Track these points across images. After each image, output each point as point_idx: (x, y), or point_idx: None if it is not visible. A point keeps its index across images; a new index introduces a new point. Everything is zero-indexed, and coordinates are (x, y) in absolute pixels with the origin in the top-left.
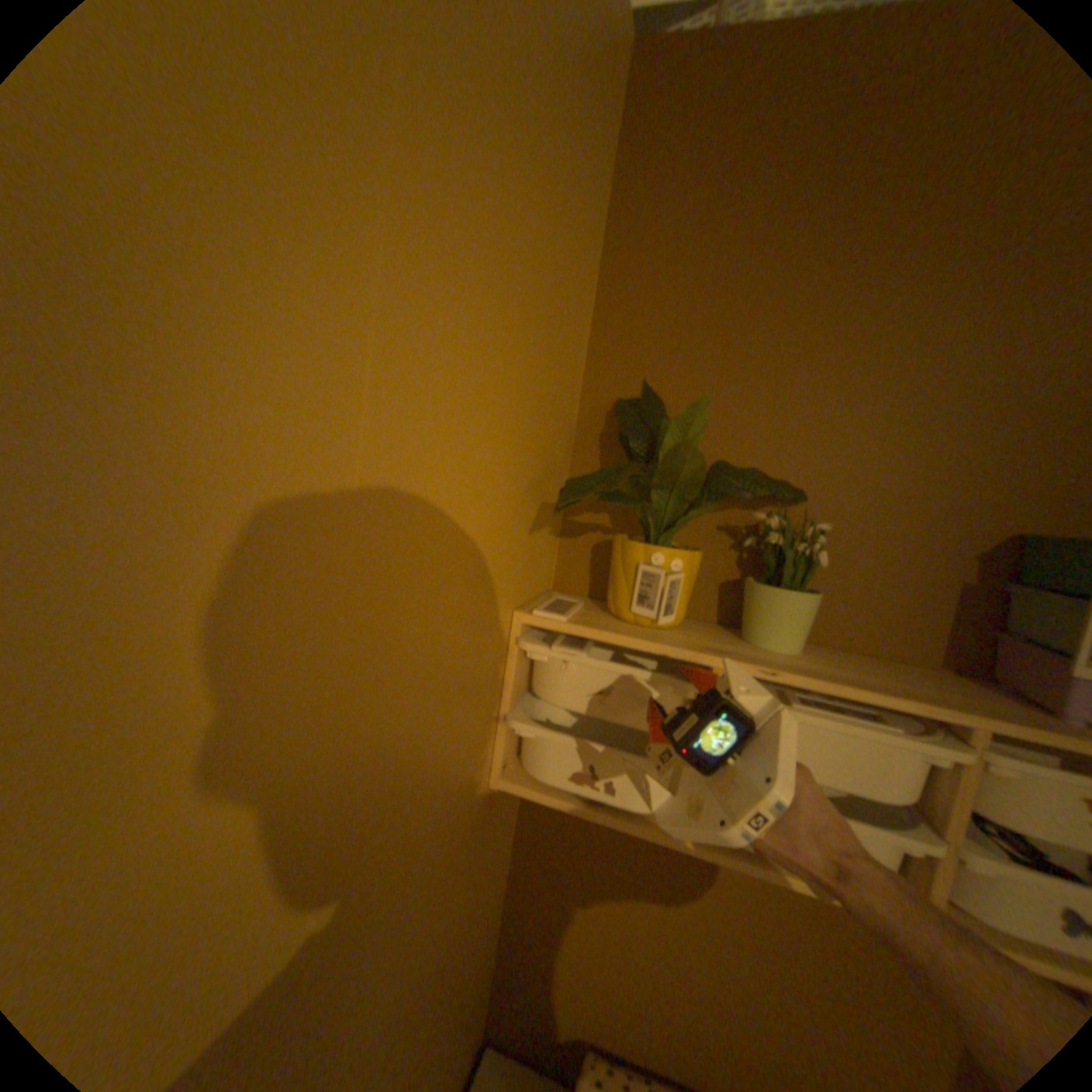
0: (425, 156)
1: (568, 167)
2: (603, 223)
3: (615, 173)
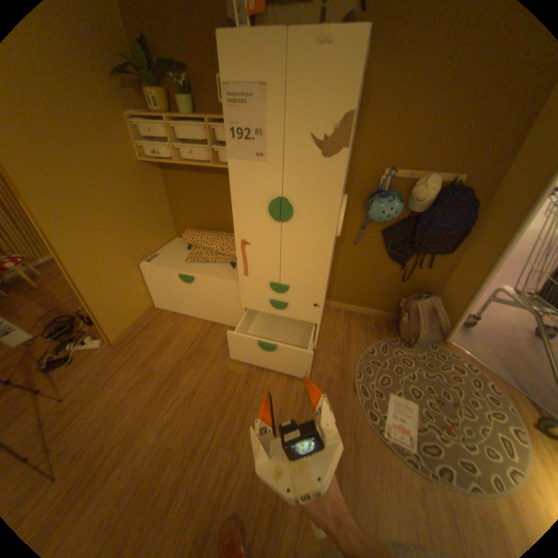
0: None
1: None
2: None
3: None
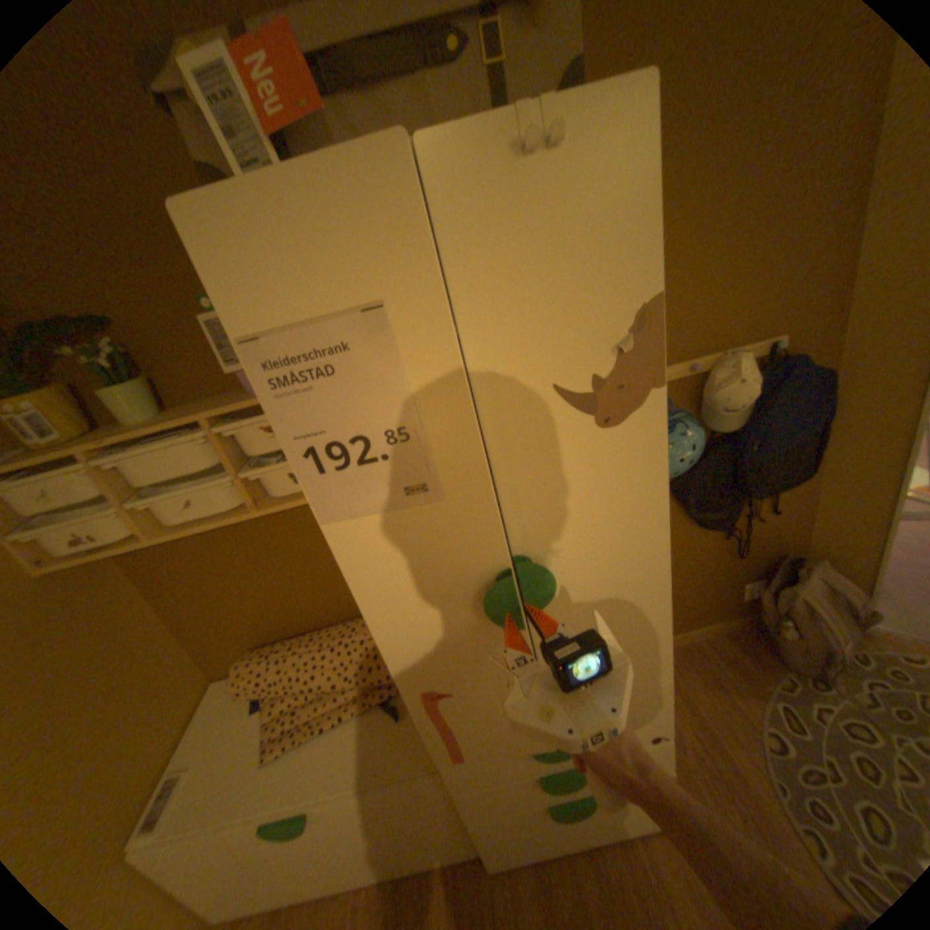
0: None
1: None
2: None
3: None
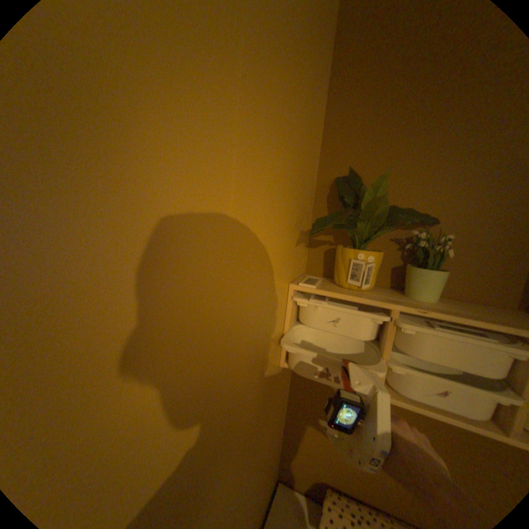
0: (254, 62)
1: (312, 59)
2: (327, 87)
3: (332, 59)
